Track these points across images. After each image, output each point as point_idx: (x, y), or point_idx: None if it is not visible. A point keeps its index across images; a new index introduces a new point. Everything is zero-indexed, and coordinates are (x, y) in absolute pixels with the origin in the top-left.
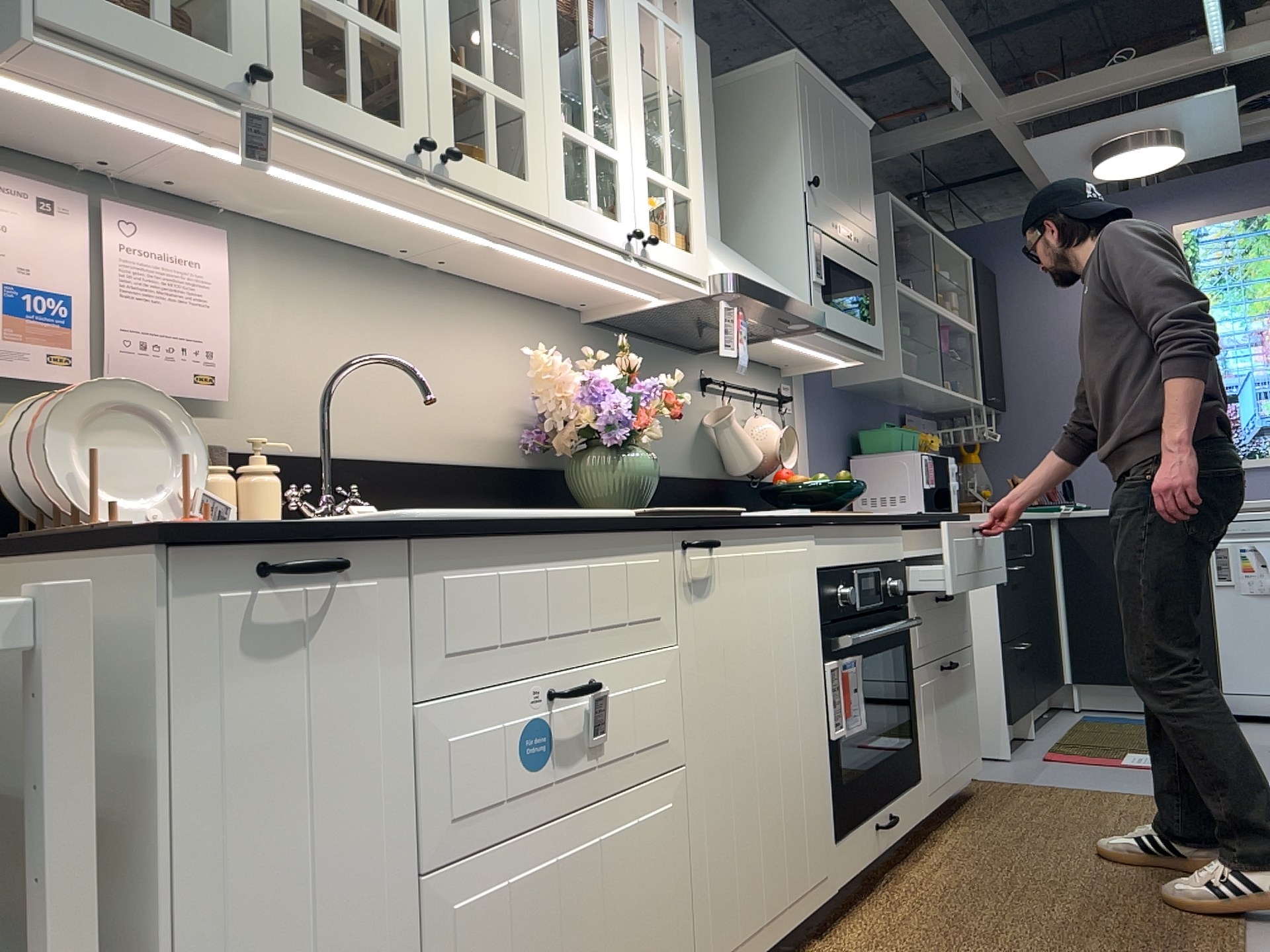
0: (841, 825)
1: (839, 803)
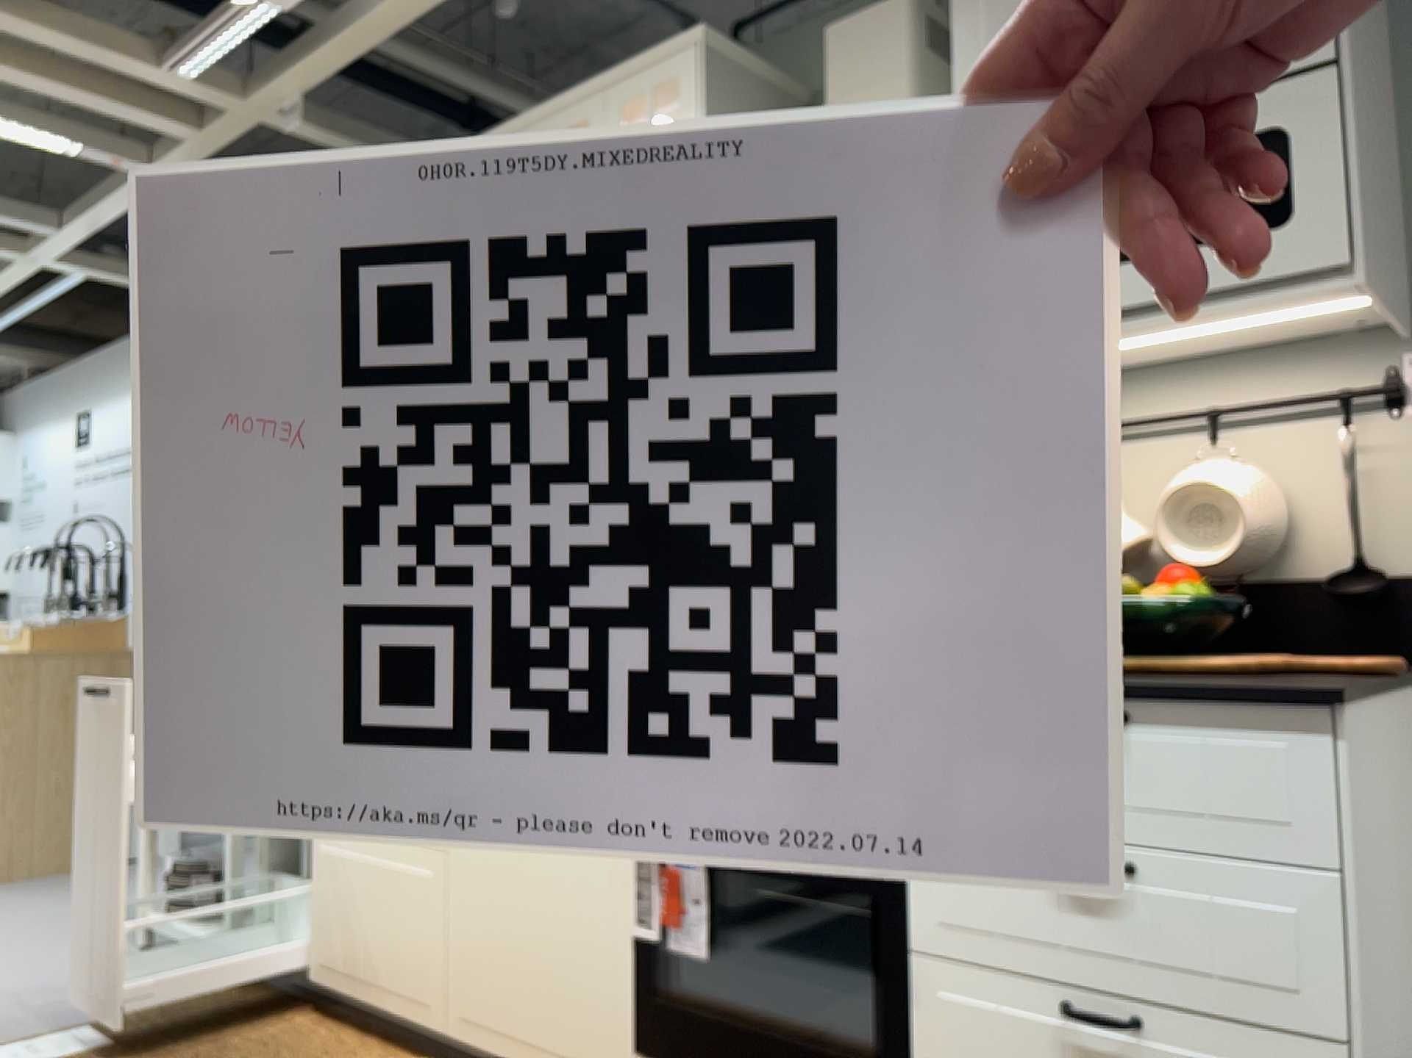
0: (647, 1046)
1: (647, 1019)
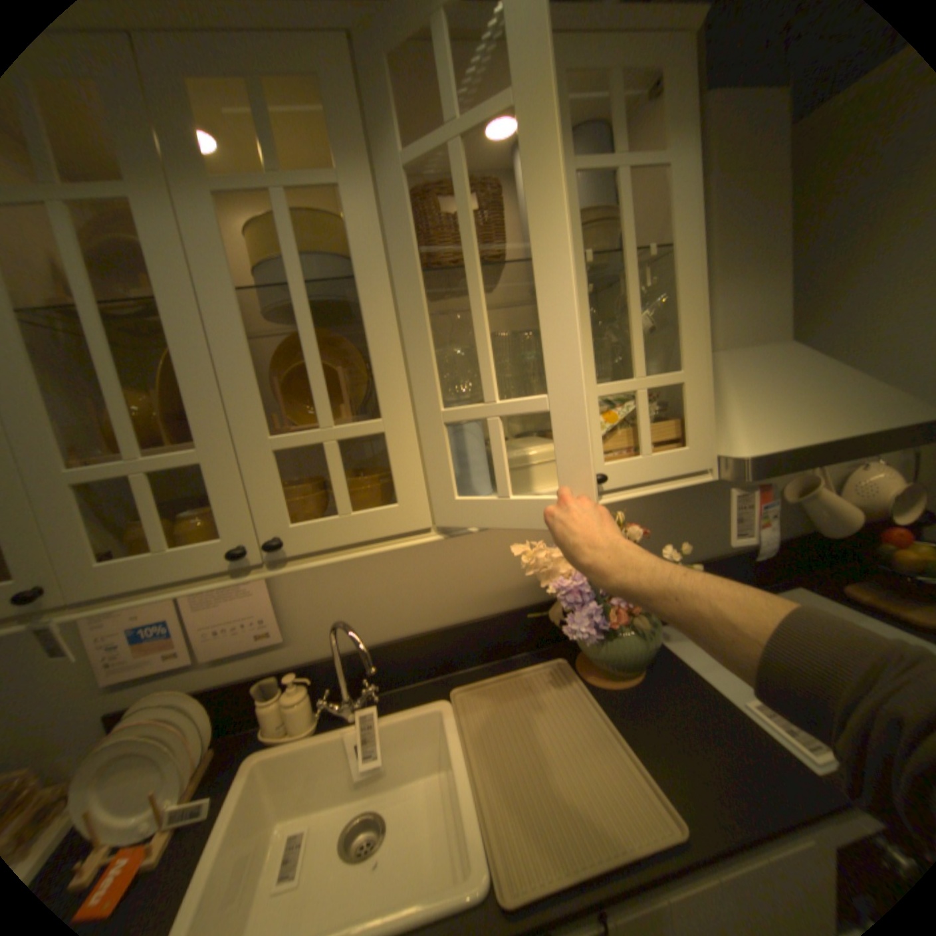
0: None
1: None
